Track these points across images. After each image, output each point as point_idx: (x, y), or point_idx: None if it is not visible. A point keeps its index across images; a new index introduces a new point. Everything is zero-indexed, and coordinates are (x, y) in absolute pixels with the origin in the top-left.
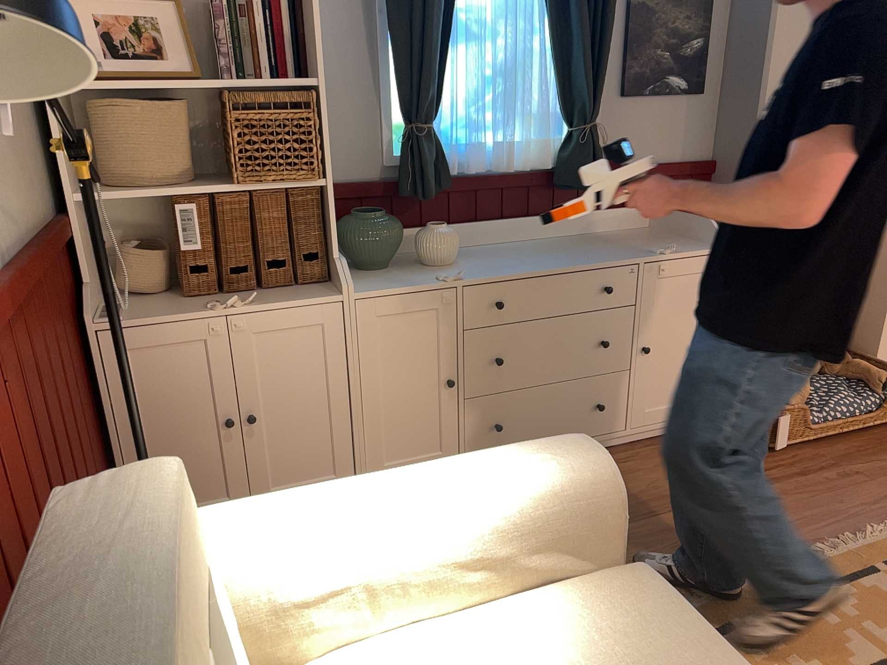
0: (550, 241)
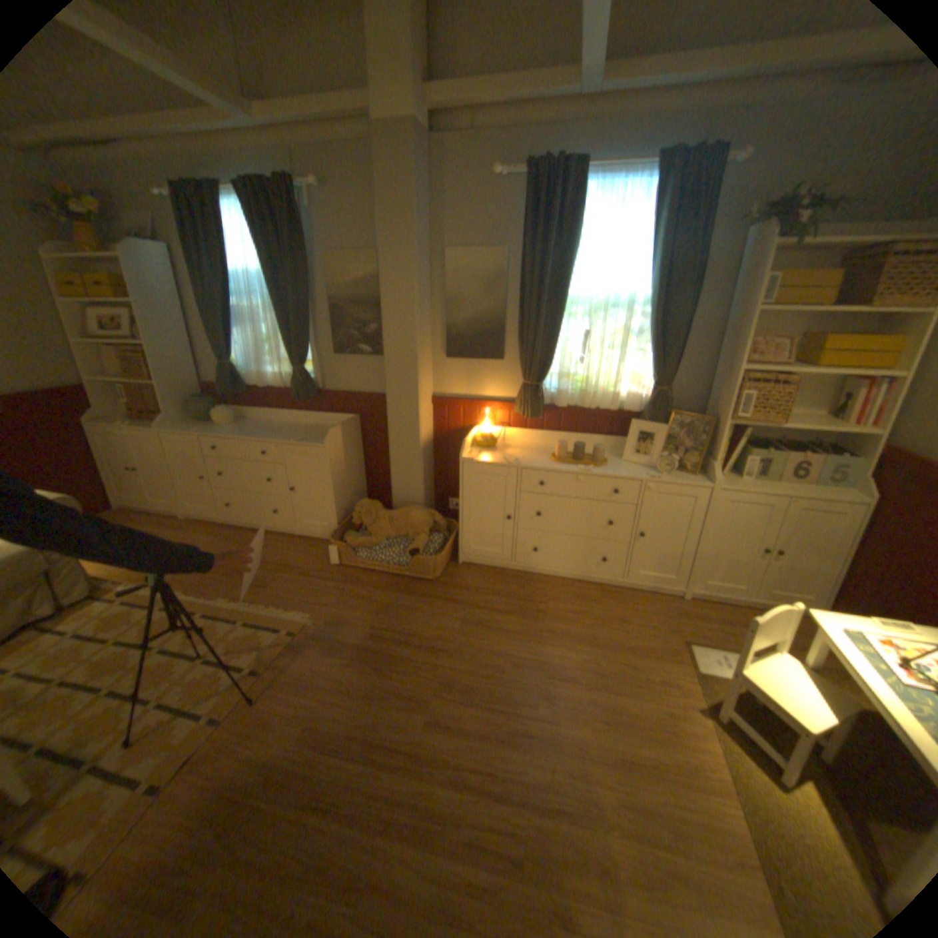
0: (294, 426)
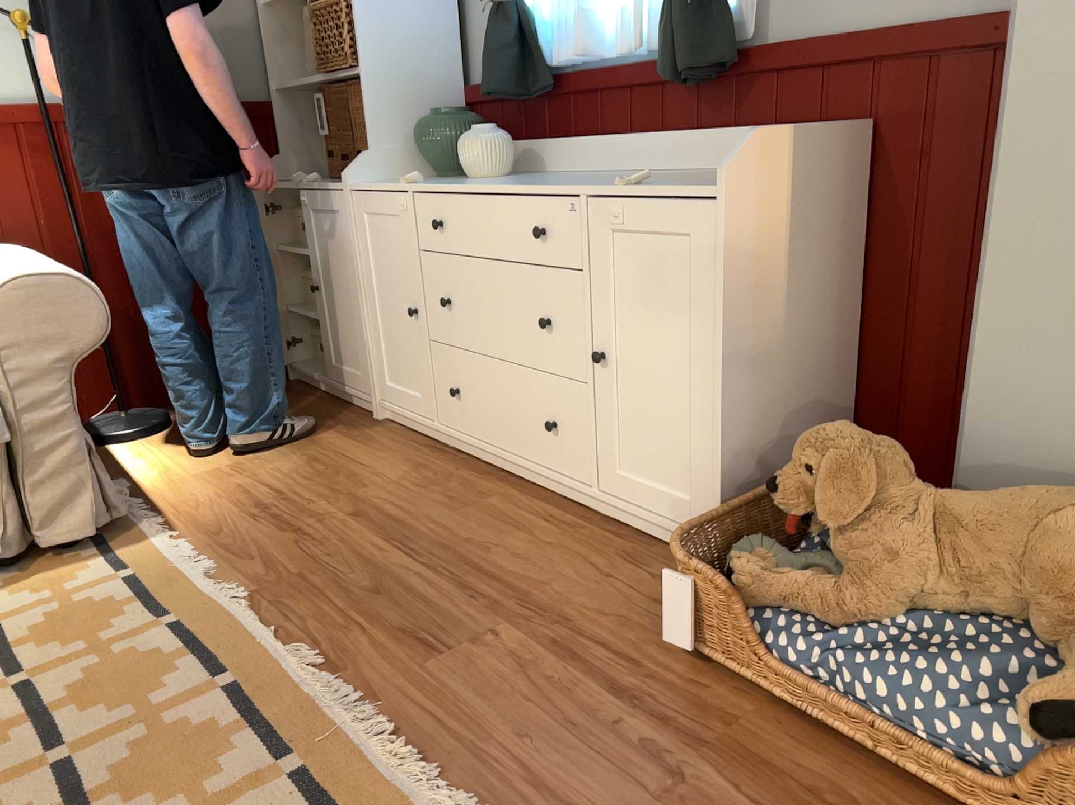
0: (651, 173)
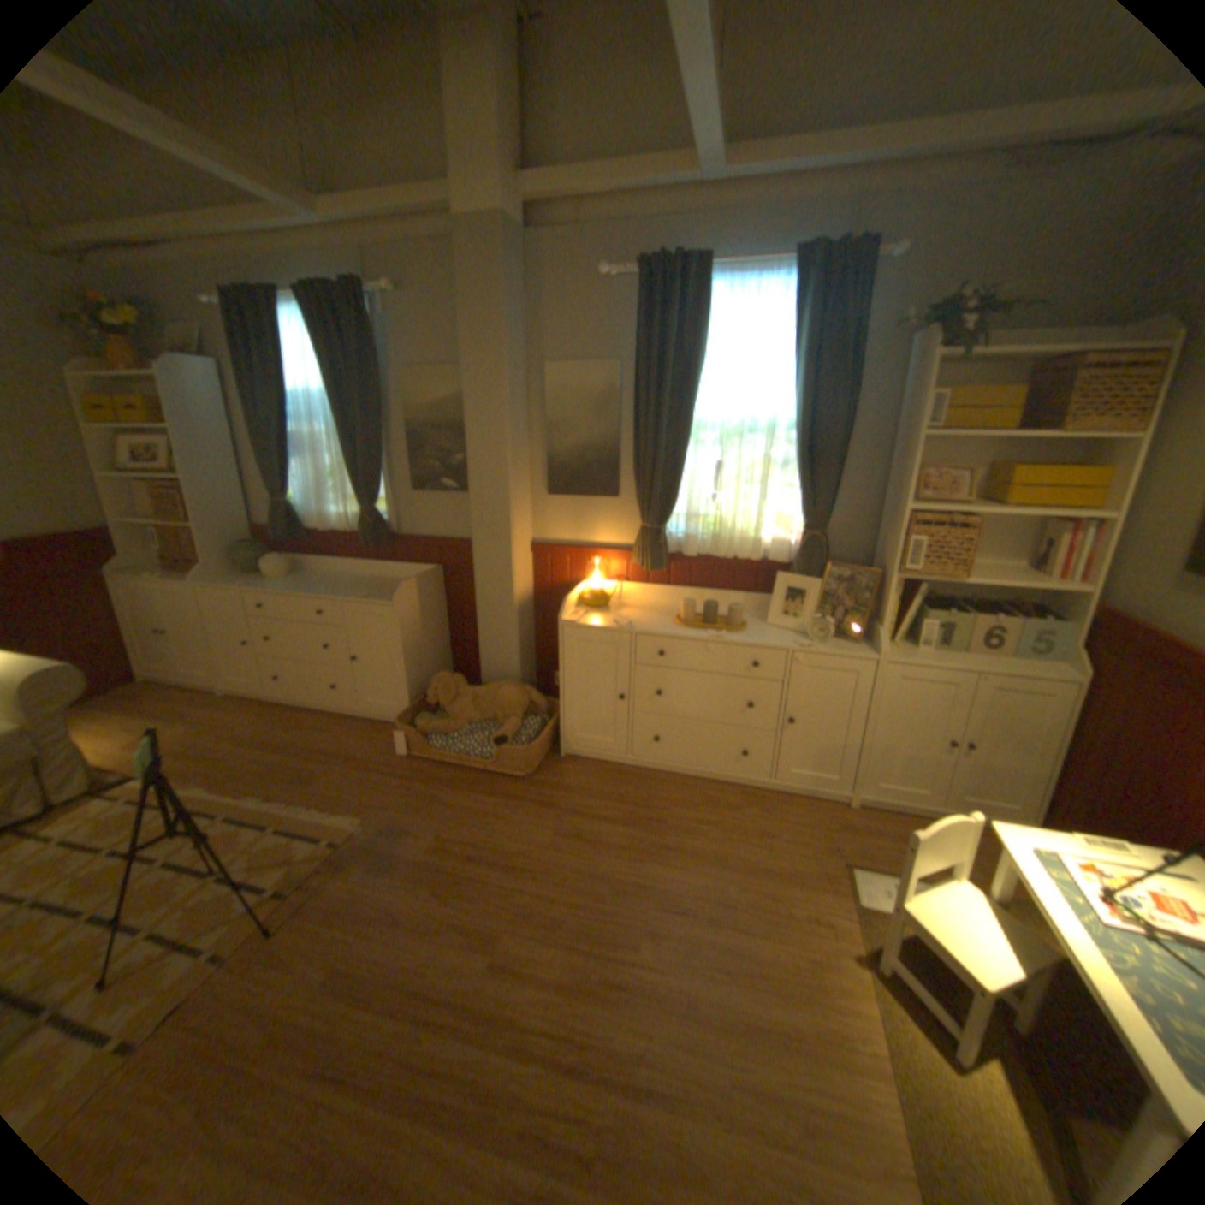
0: (361, 579)
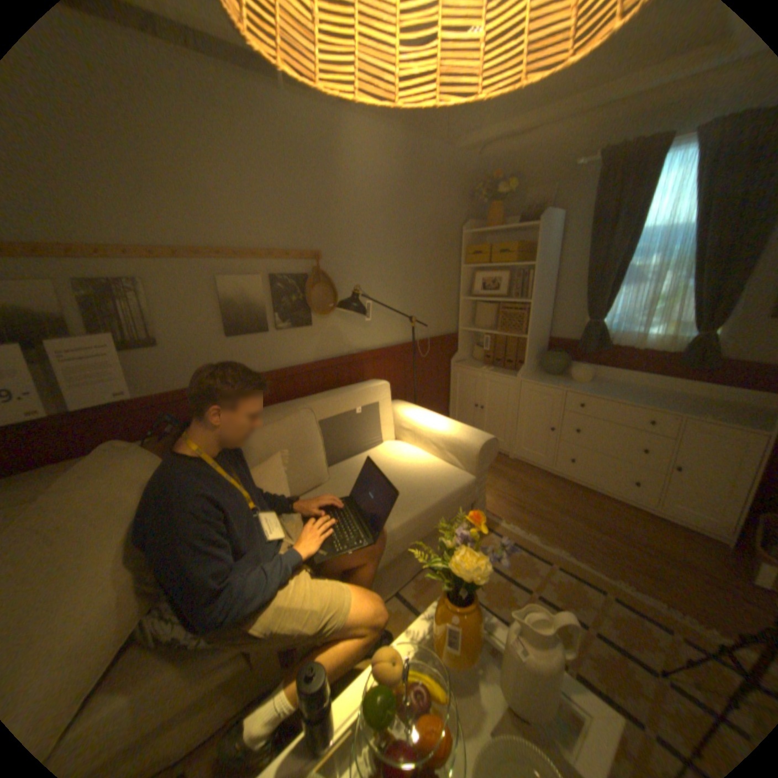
0: (667, 393)
